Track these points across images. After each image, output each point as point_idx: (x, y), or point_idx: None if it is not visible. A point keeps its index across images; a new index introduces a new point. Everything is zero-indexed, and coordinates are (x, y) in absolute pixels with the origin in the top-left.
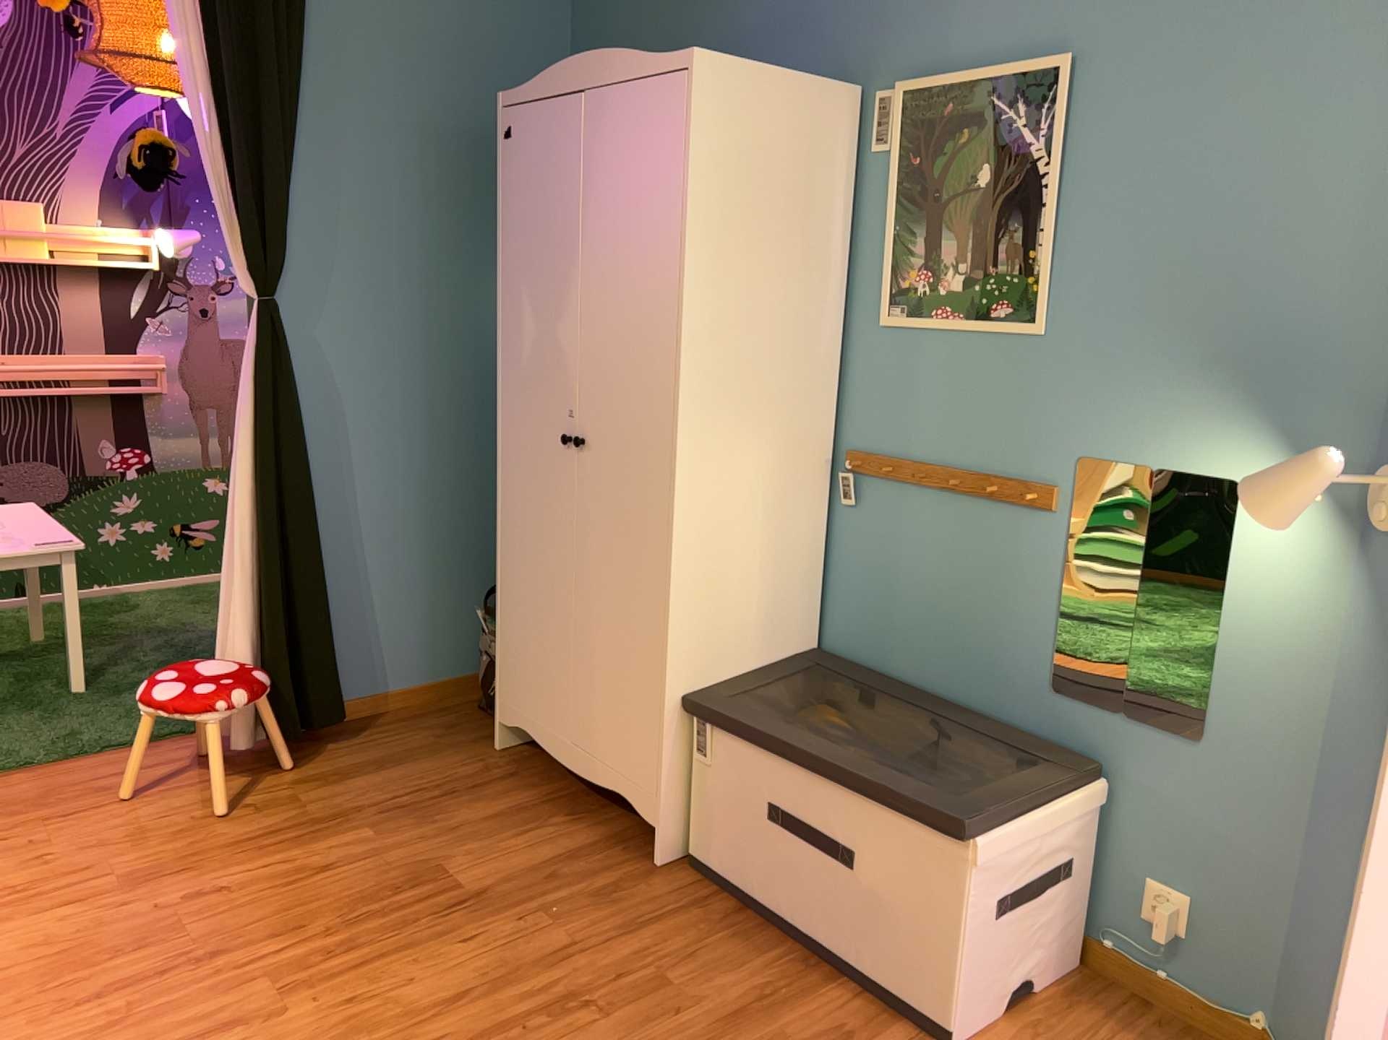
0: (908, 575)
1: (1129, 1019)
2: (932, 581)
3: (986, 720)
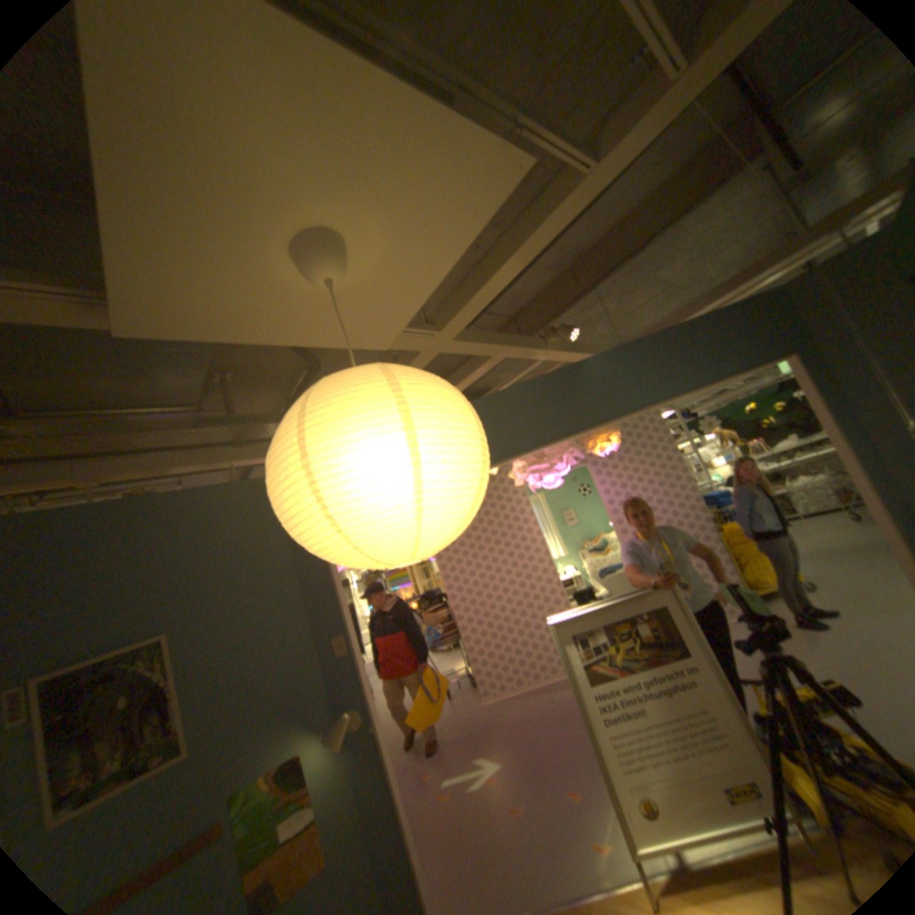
0: None
1: None
2: None
3: None
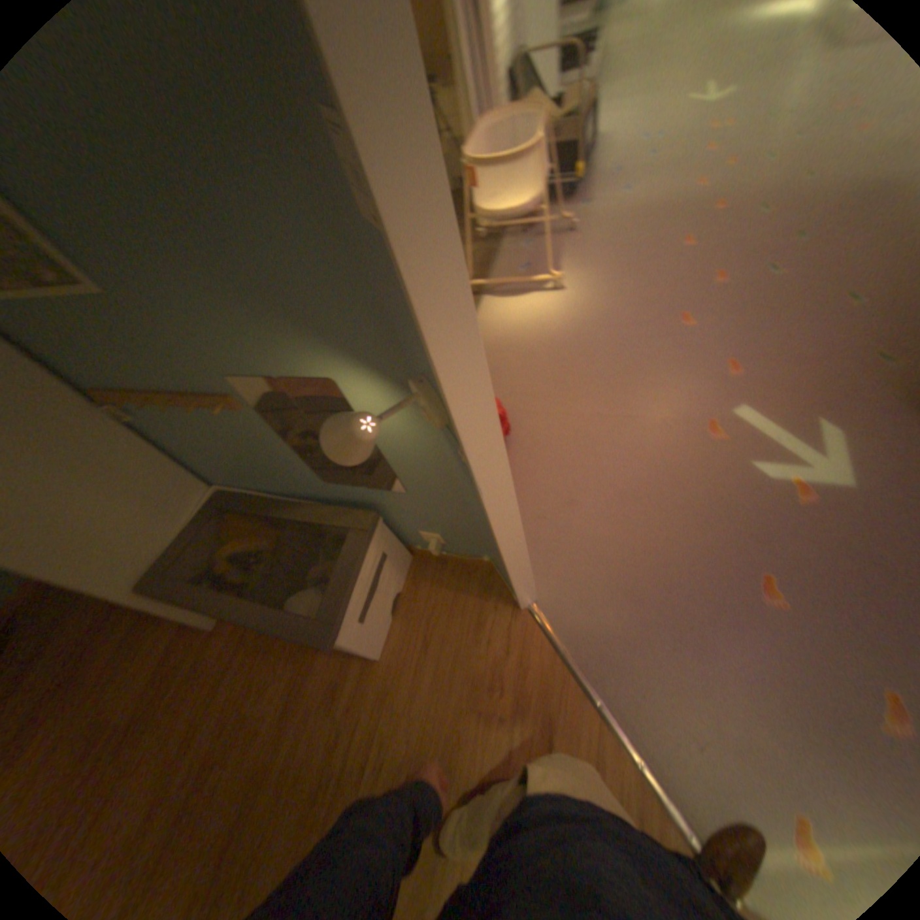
0: (201, 446)
1: (438, 579)
2: (216, 447)
3: (304, 494)
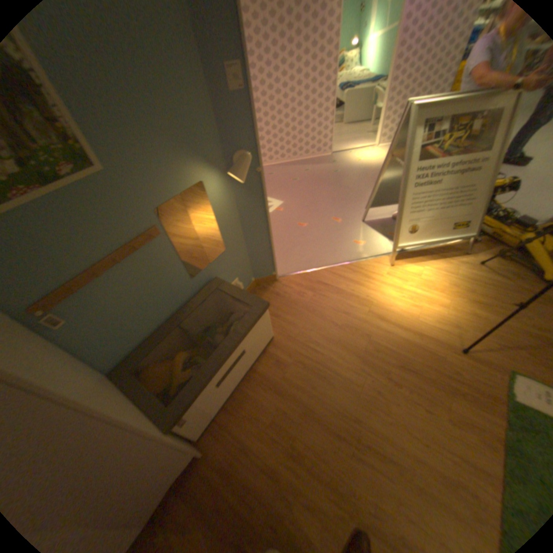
0: (119, 309)
1: None
2: (131, 299)
3: (180, 306)
